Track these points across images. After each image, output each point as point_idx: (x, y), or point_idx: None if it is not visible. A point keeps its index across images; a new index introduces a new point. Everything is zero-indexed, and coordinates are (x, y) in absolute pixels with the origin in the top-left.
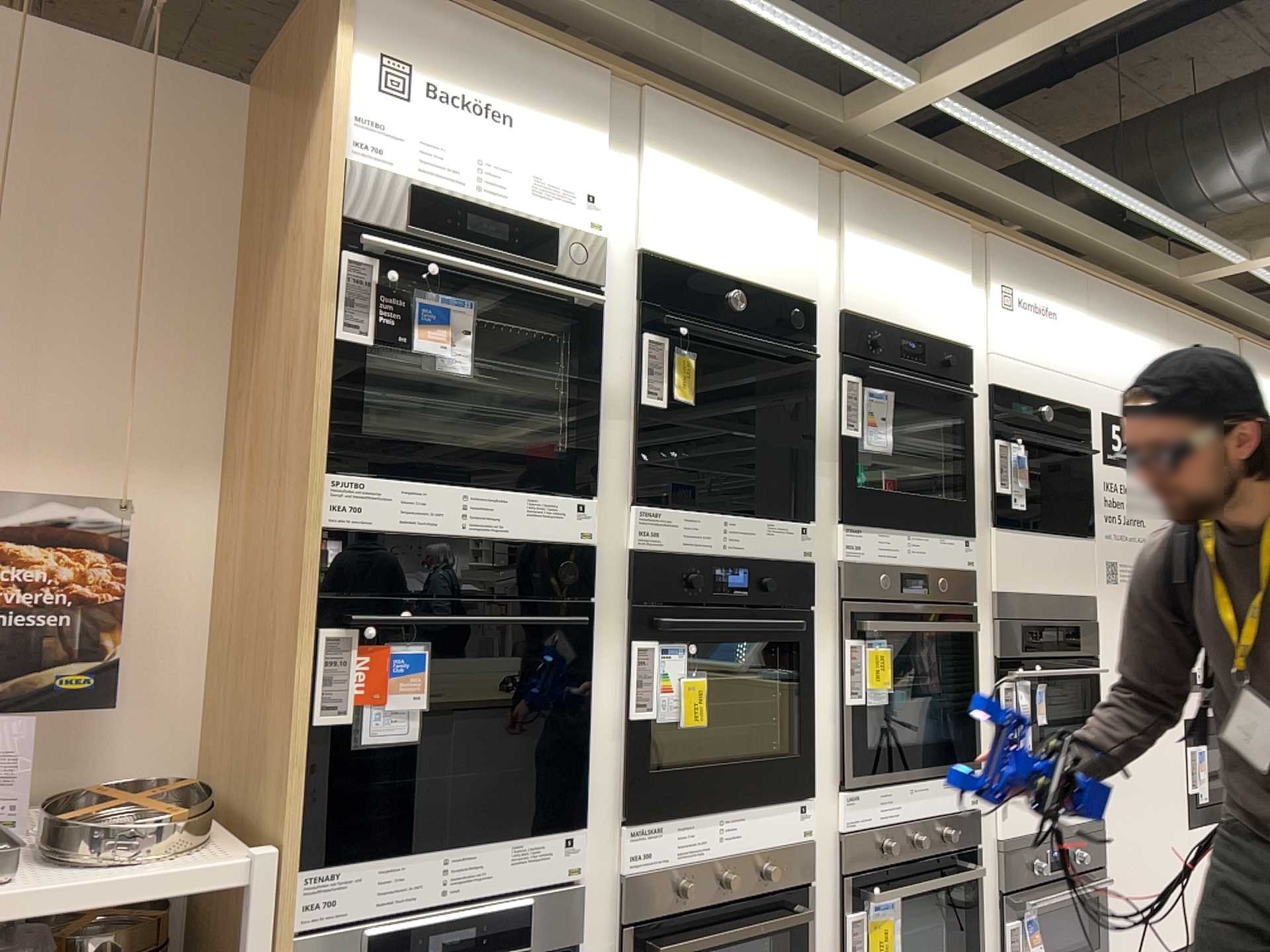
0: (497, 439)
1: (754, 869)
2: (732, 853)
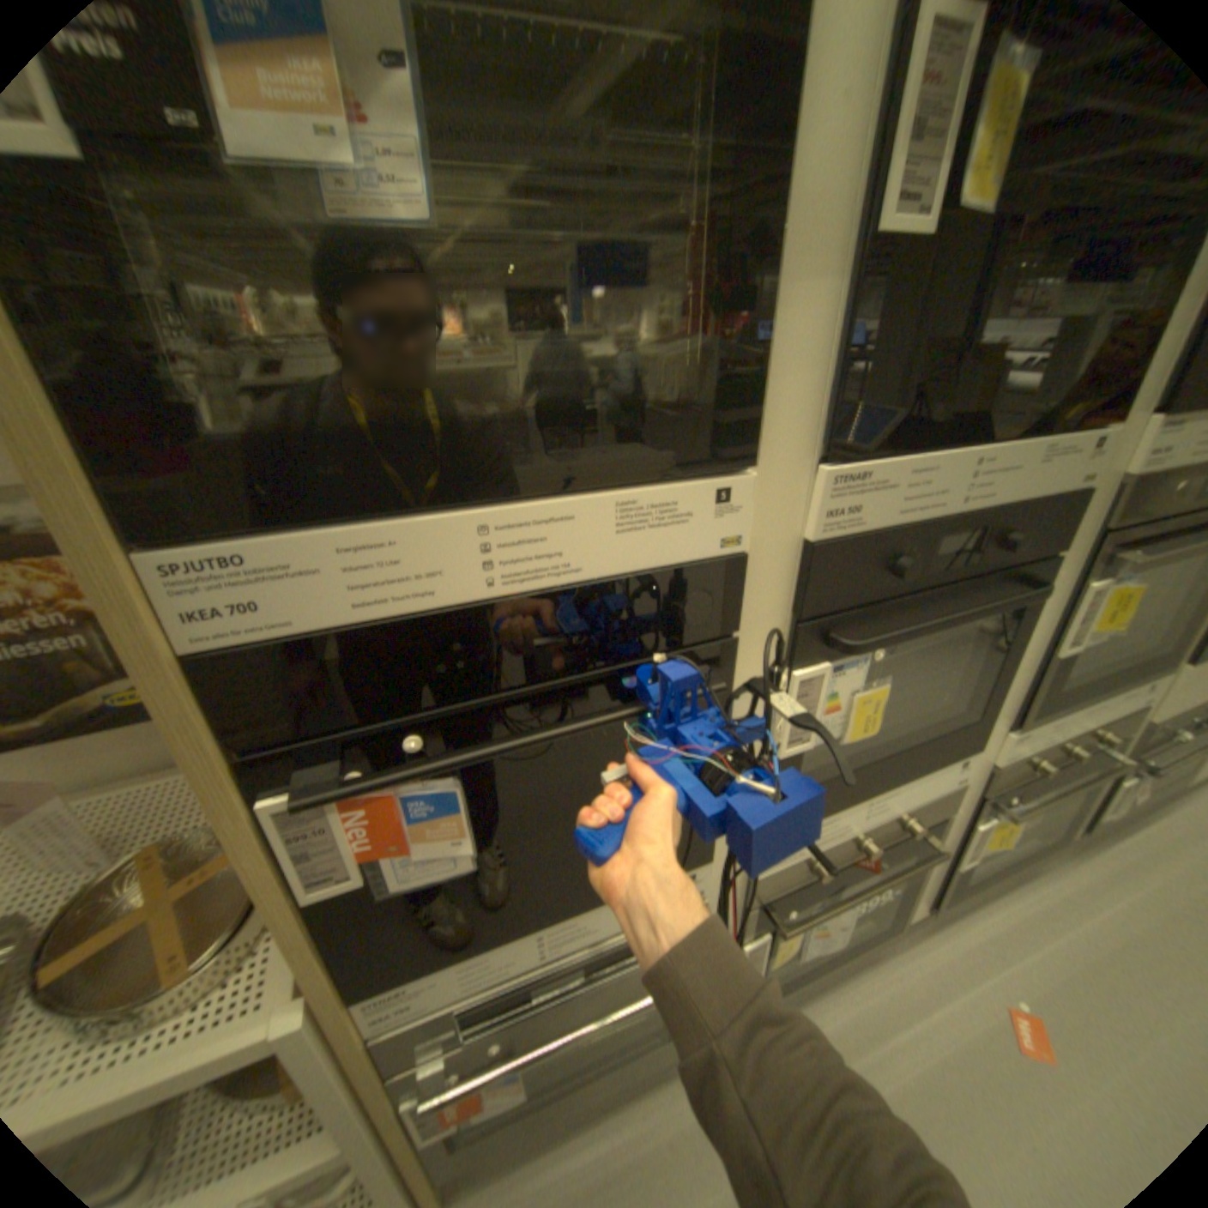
0: (552, 369)
1: (897, 830)
2: (876, 827)
